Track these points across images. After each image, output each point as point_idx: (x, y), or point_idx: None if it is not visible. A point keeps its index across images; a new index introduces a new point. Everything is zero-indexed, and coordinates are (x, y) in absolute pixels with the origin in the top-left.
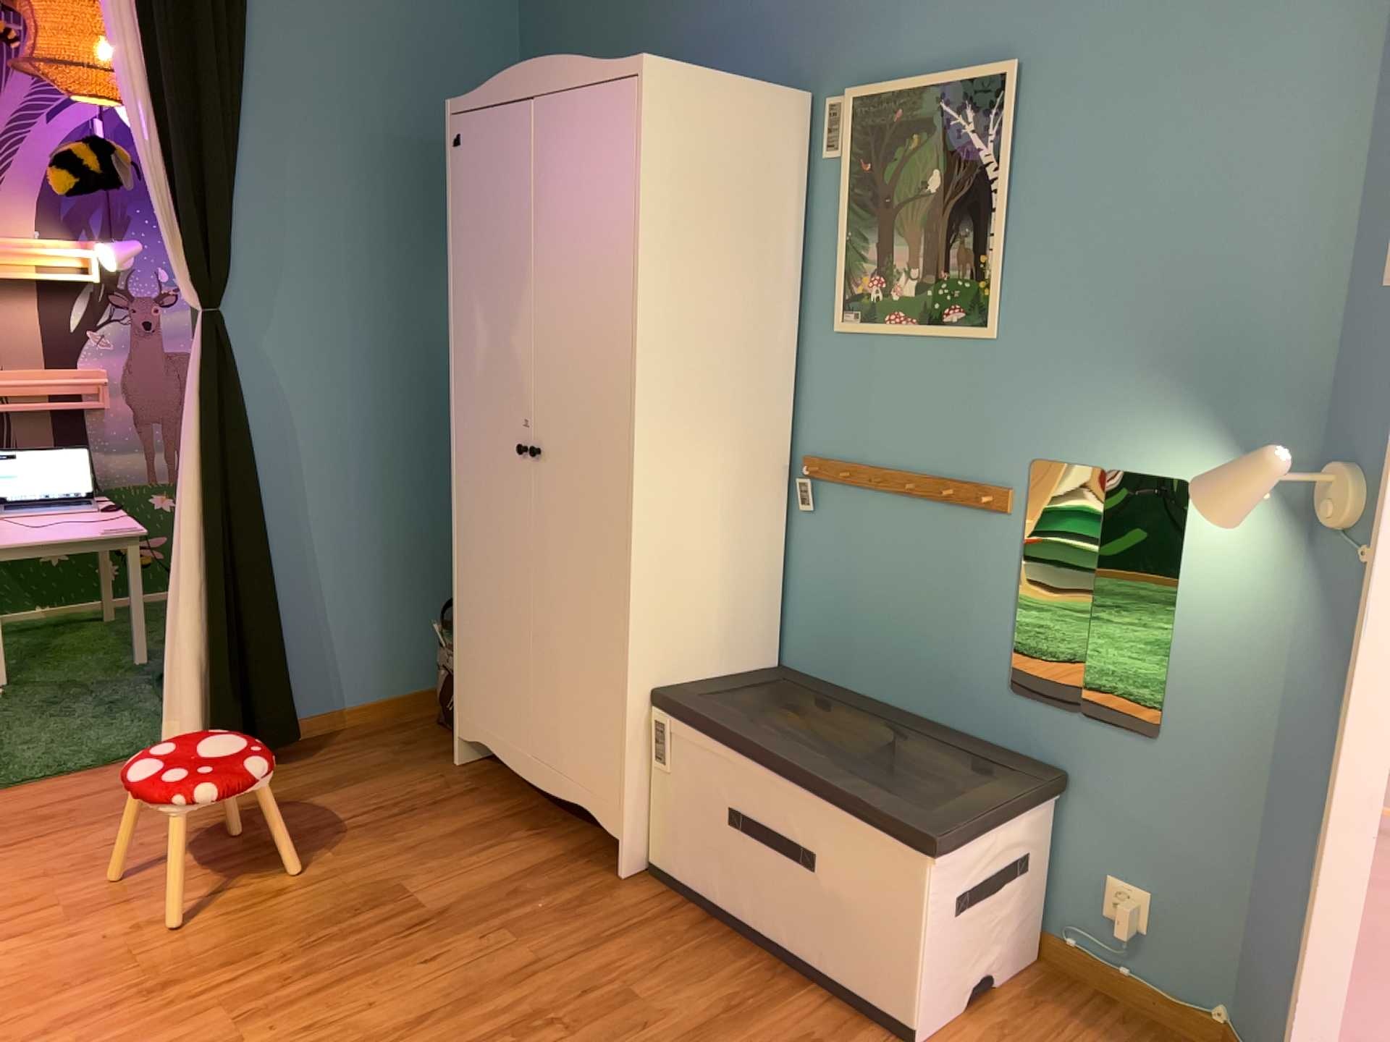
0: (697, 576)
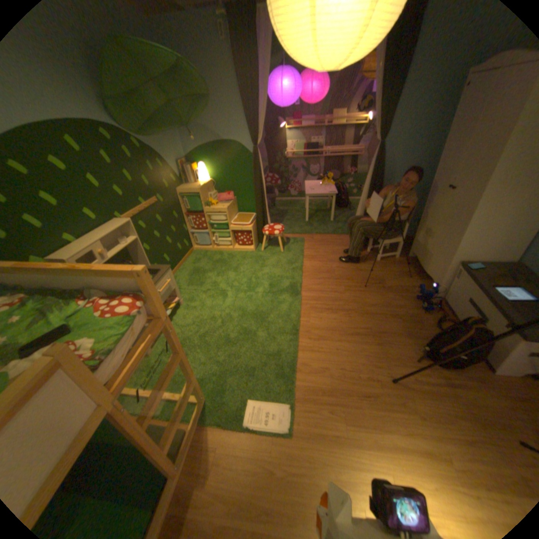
0: (492, 234)
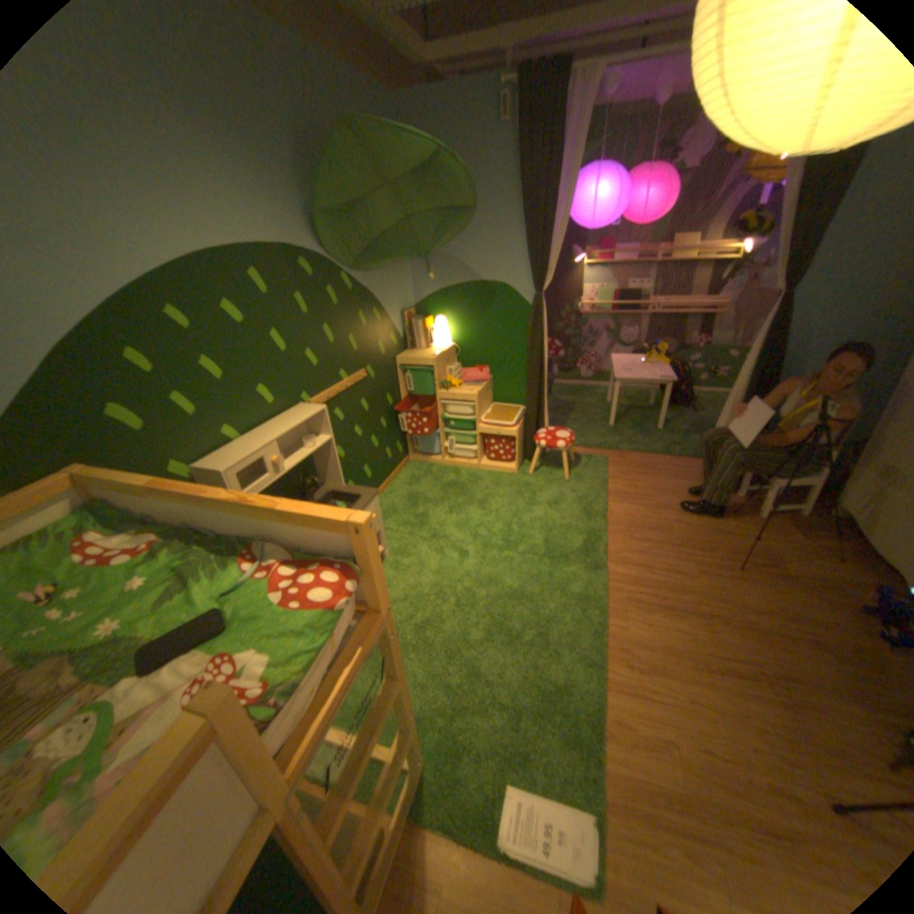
0: None
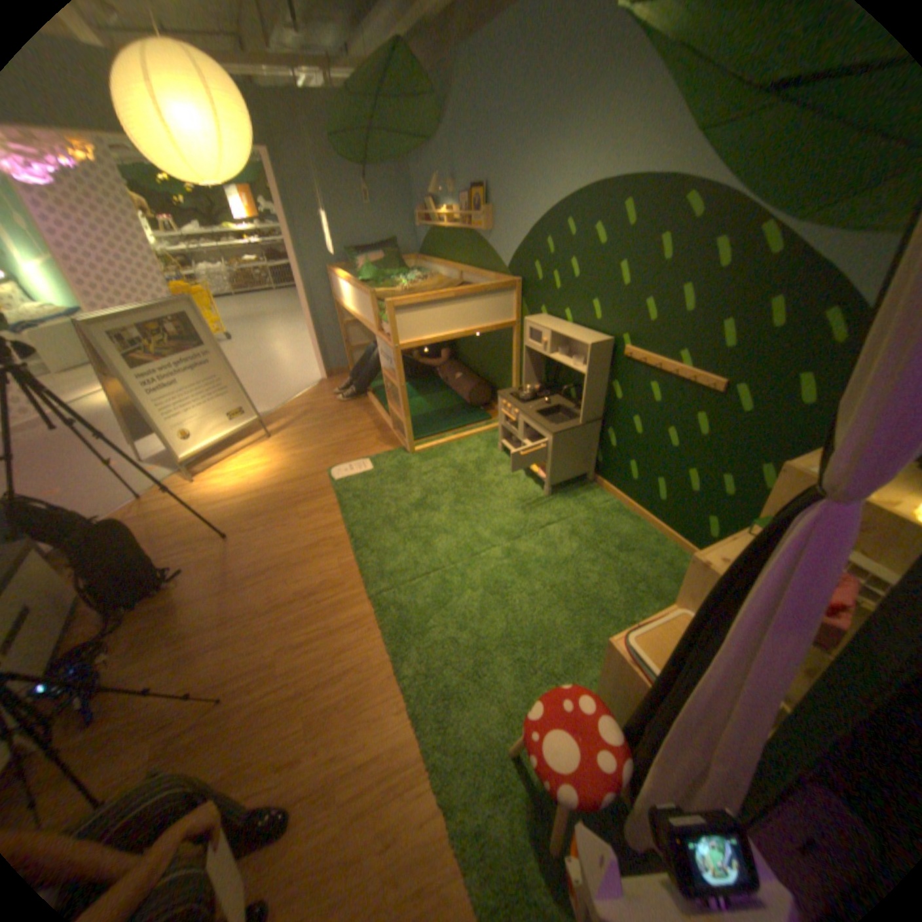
0: None
